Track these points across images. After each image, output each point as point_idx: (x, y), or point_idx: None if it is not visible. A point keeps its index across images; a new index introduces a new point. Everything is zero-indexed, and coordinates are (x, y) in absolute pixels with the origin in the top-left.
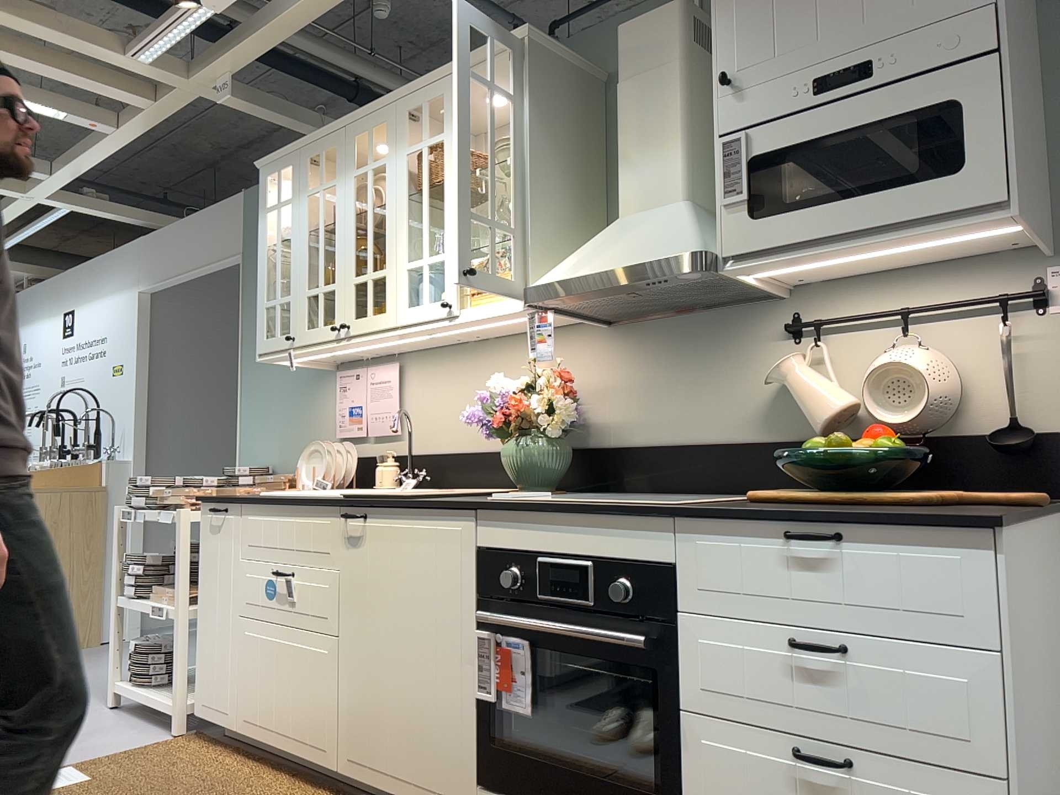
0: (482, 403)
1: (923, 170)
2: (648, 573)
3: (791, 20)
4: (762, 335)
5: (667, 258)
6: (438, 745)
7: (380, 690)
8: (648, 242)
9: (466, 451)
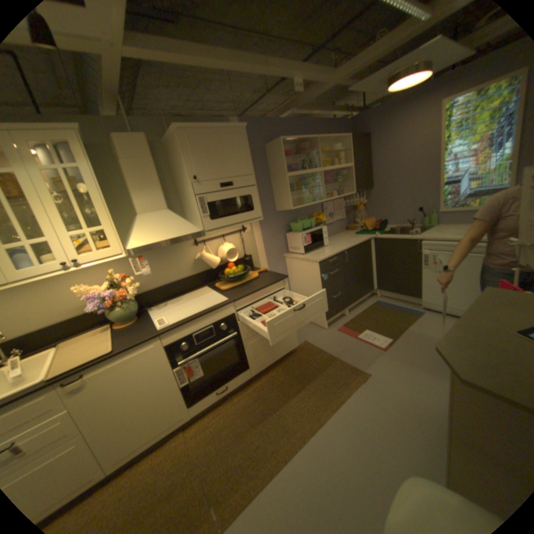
0: (85, 300)
1: (239, 207)
2: (228, 318)
3: (211, 163)
4: (187, 245)
5: (193, 233)
6: (166, 414)
7: (125, 426)
8: (175, 227)
9: (44, 326)
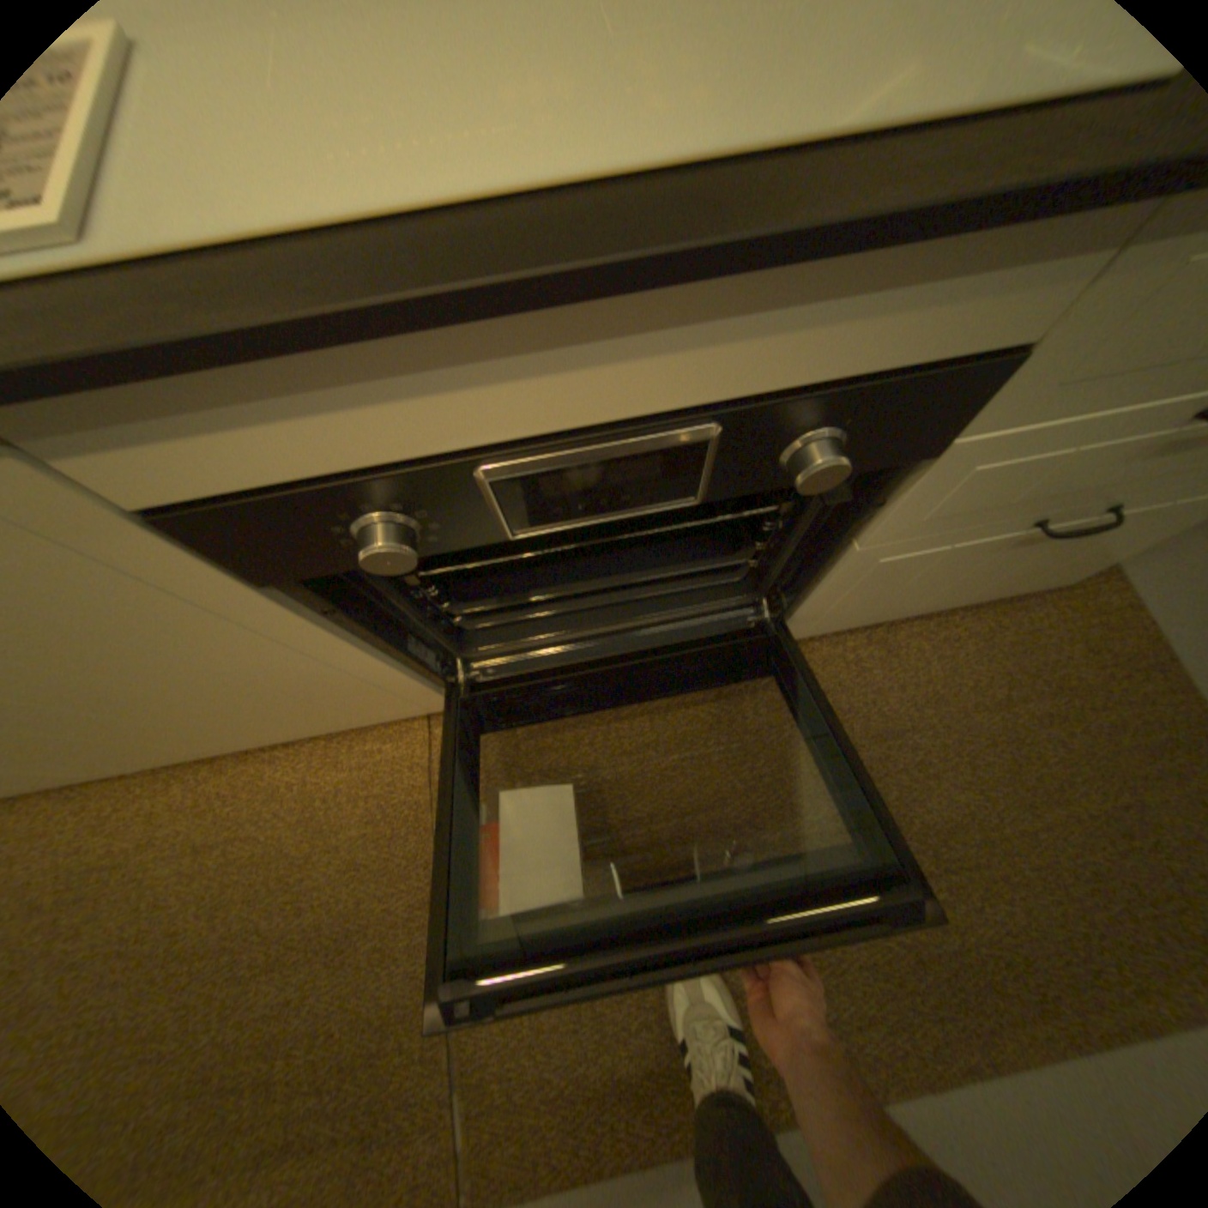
0: None
1: None
2: (925, 385)
3: None
4: None
5: None
6: (341, 706)
7: (124, 729)
8: None
9: None
